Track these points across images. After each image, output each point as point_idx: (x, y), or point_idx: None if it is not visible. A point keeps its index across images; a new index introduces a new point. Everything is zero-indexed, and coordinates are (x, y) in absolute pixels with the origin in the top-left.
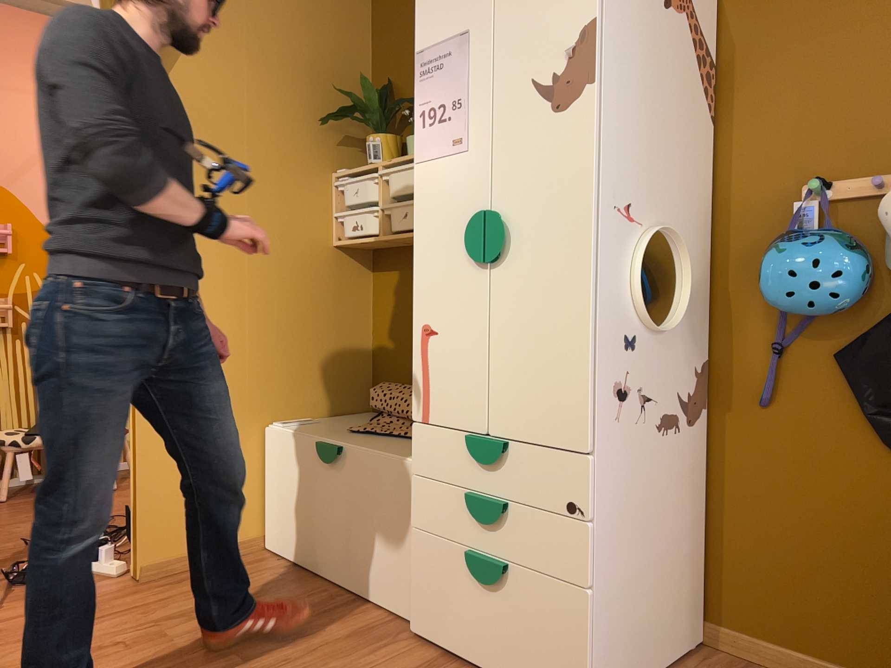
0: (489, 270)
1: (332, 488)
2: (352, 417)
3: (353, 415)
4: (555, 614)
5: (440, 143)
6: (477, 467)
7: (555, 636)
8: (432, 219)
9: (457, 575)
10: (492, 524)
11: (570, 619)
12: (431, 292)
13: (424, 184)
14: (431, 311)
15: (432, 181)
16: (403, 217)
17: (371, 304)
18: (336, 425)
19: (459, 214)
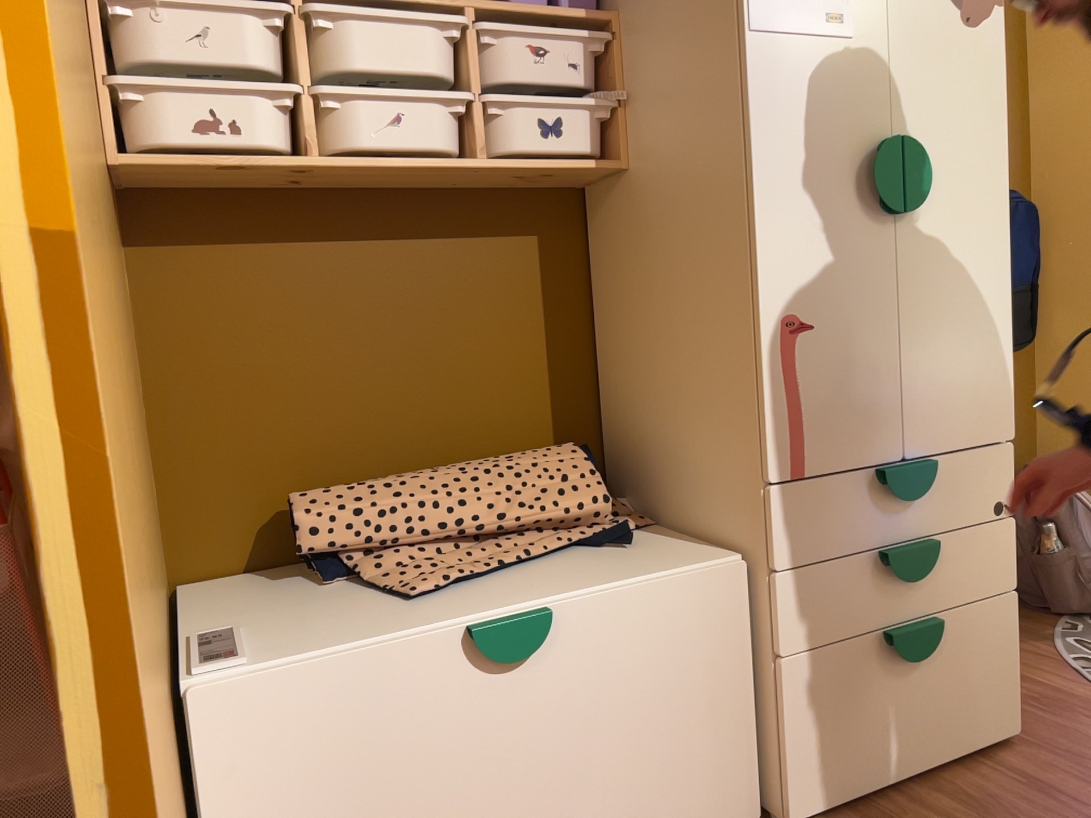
0: (896, 227)
1: (524, 711)
2: (227, 599)
3: (203, 599)
4: (988, 637)
5: (802, 11)
6: (888, 511)
7: (989, 662)
8: (793, 140)
9: (867, 679)
10: (929, 573)
11: (1002, 633)
12: (799, 262)
13: (773, 73)
14: (801, 292)
15: (789, 73)
16: (390, 125)
17: (136, 330)
18: (314, 612)
19: (842, 138)
